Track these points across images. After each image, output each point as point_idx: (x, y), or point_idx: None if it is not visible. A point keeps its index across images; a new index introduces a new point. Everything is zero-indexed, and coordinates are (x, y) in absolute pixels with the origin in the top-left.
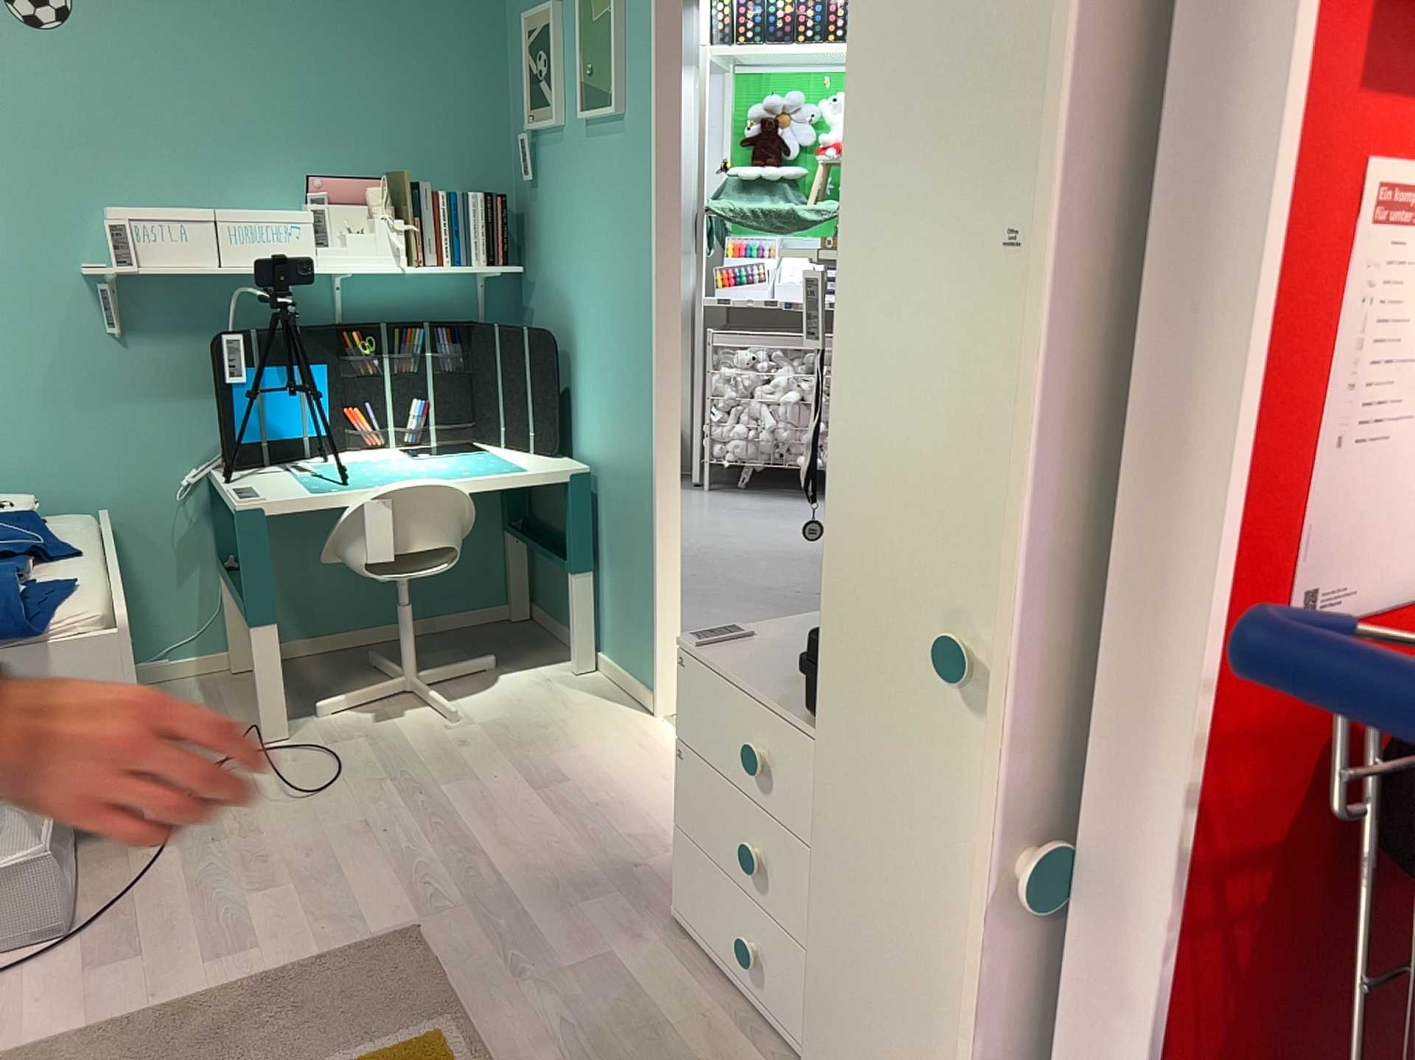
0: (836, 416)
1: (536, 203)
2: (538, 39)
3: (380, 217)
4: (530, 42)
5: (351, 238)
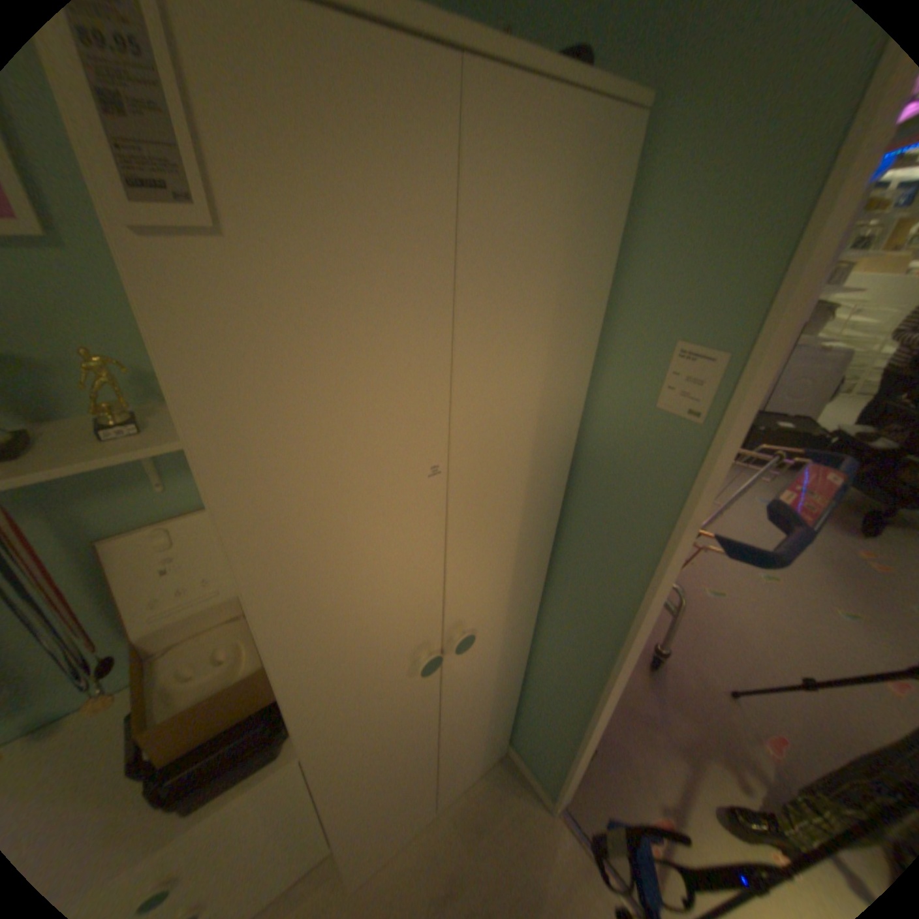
0: (276, 659)
1: None
2: None
3: None
4: None
5: None
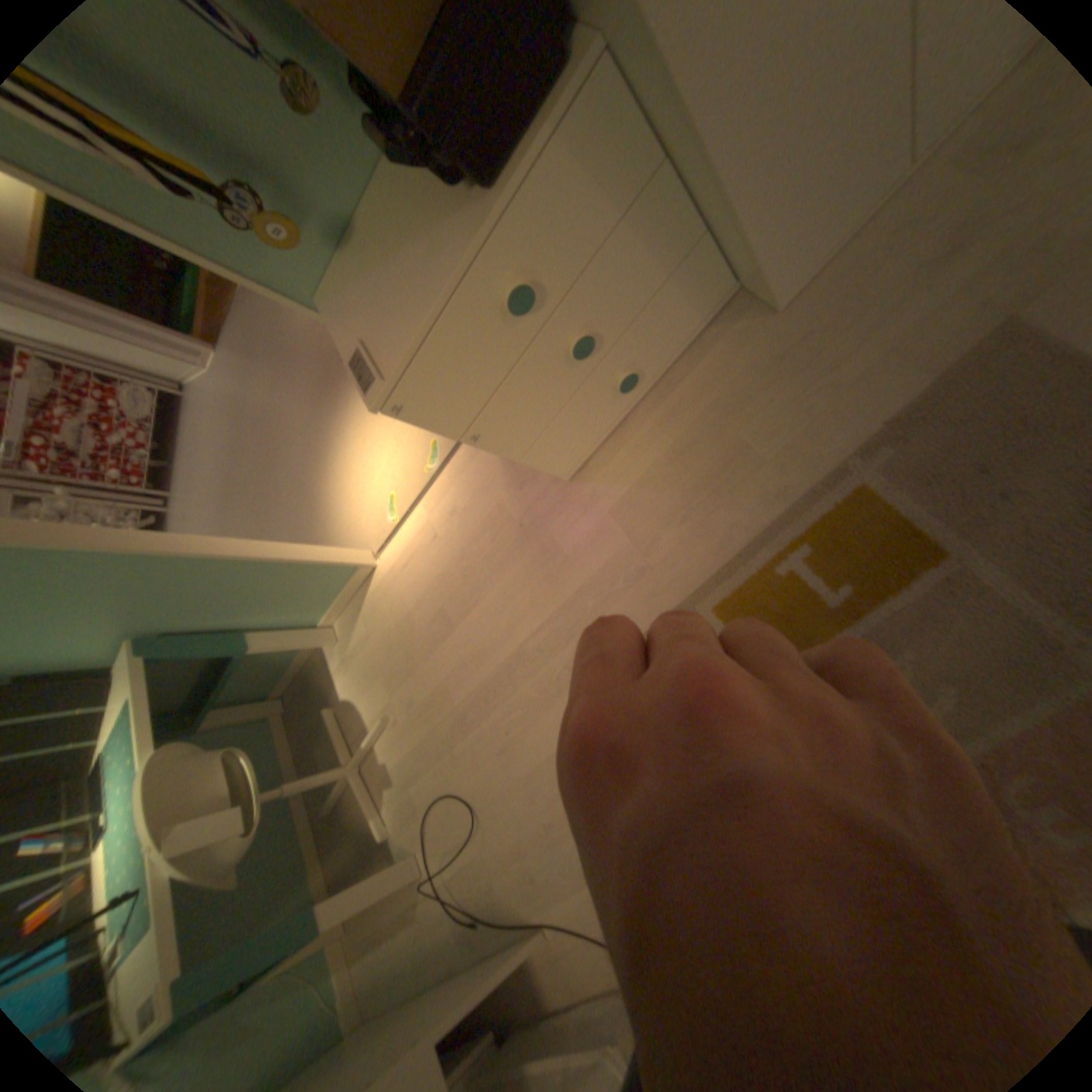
0: None
1: None
2: None
3: None
4: None
5: None
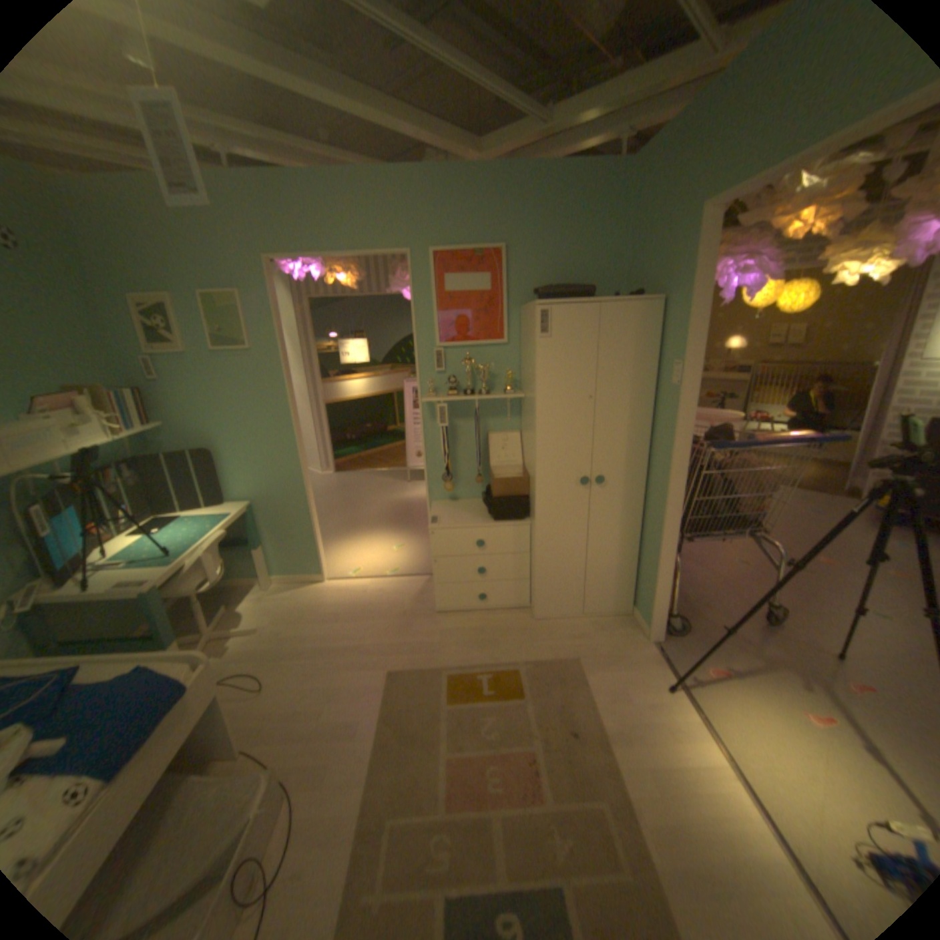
0: (537, 442)
1: (155, 389)
2: (149, 307)
3: (90, 412)
4: (139, 308)
5: (80, 428)
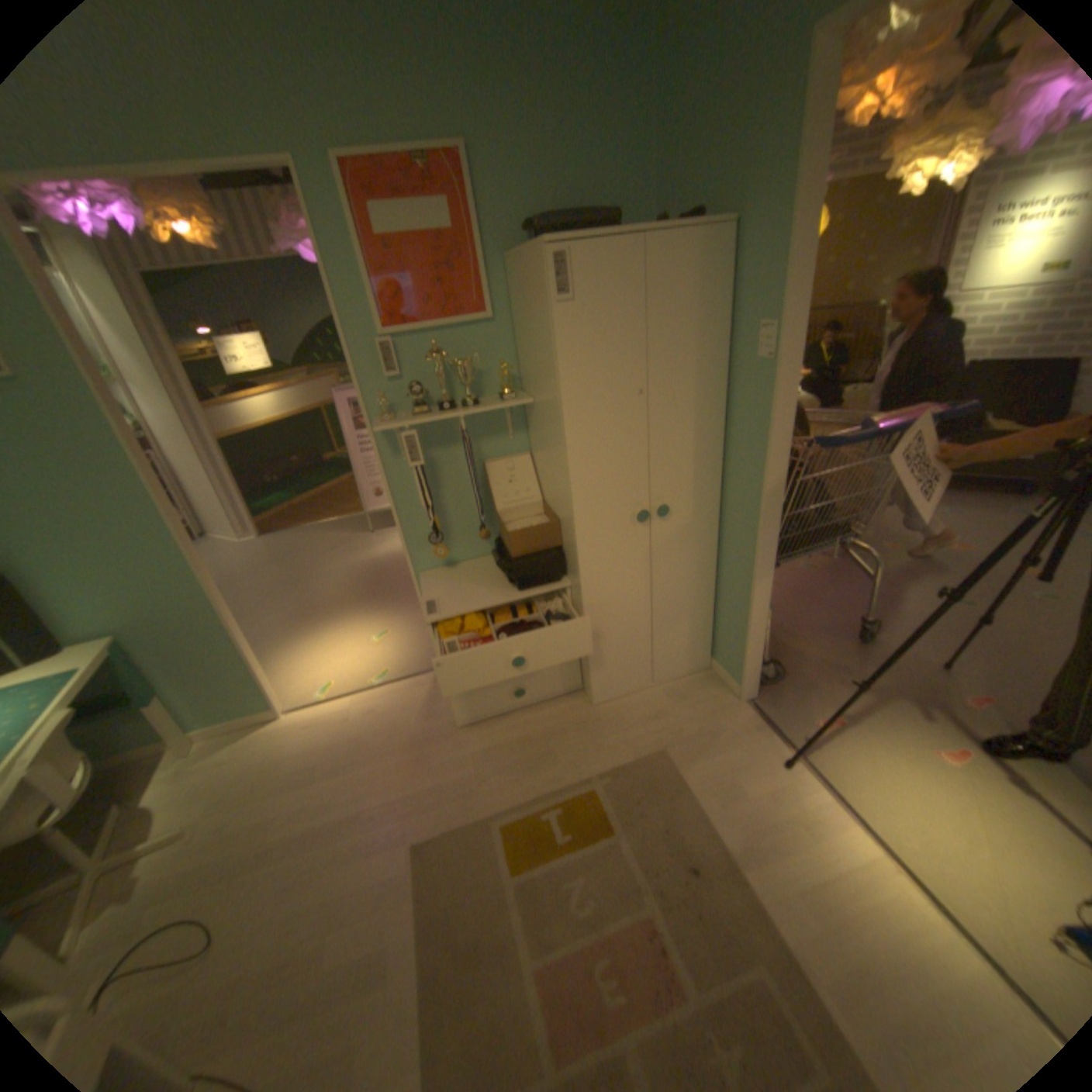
0: (571, 472)
1: None
2: None
3: None
4: None
5: None
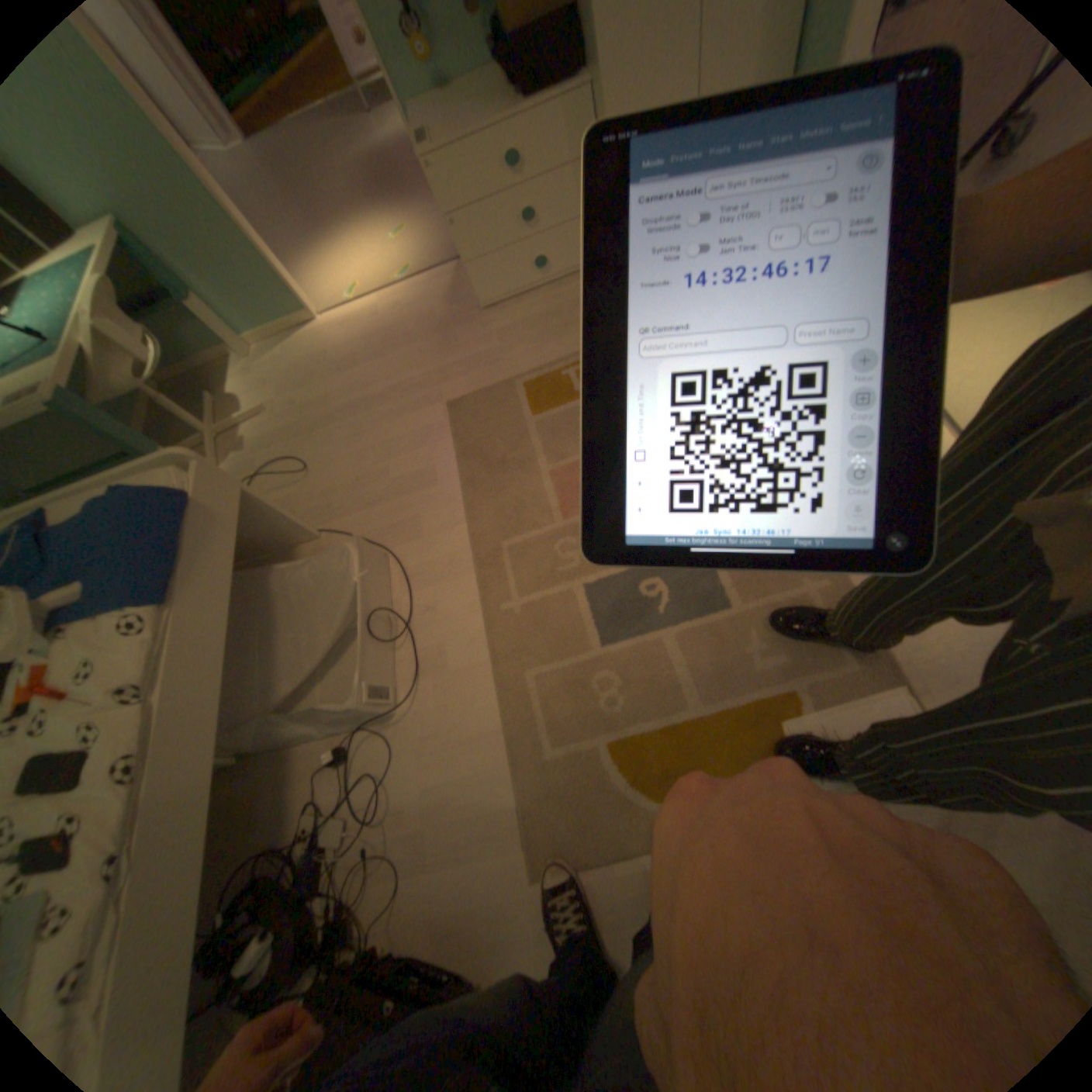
0: None
1: None
2: None
3: None
4: None
5: None
